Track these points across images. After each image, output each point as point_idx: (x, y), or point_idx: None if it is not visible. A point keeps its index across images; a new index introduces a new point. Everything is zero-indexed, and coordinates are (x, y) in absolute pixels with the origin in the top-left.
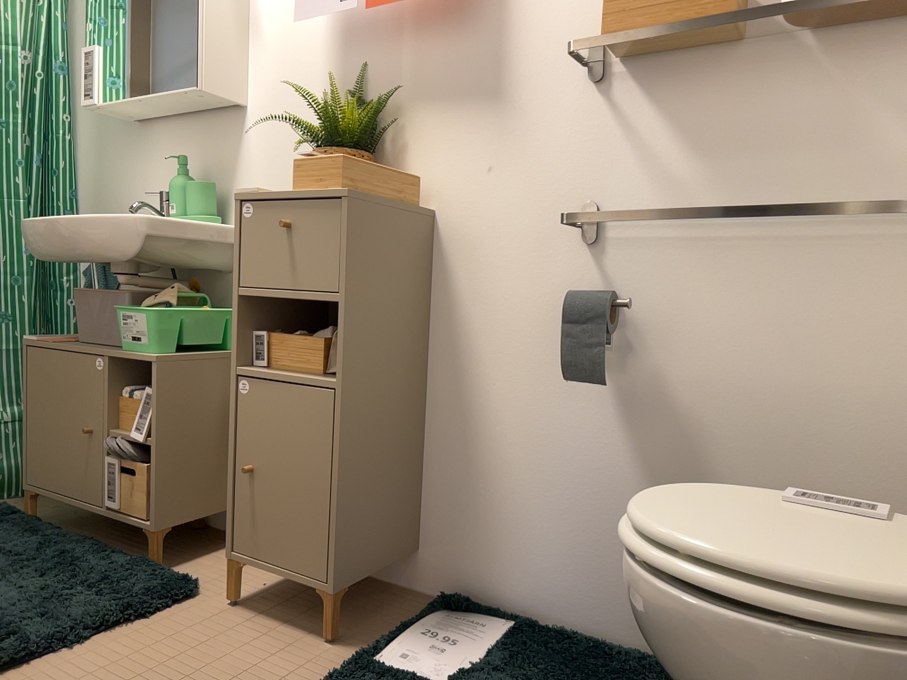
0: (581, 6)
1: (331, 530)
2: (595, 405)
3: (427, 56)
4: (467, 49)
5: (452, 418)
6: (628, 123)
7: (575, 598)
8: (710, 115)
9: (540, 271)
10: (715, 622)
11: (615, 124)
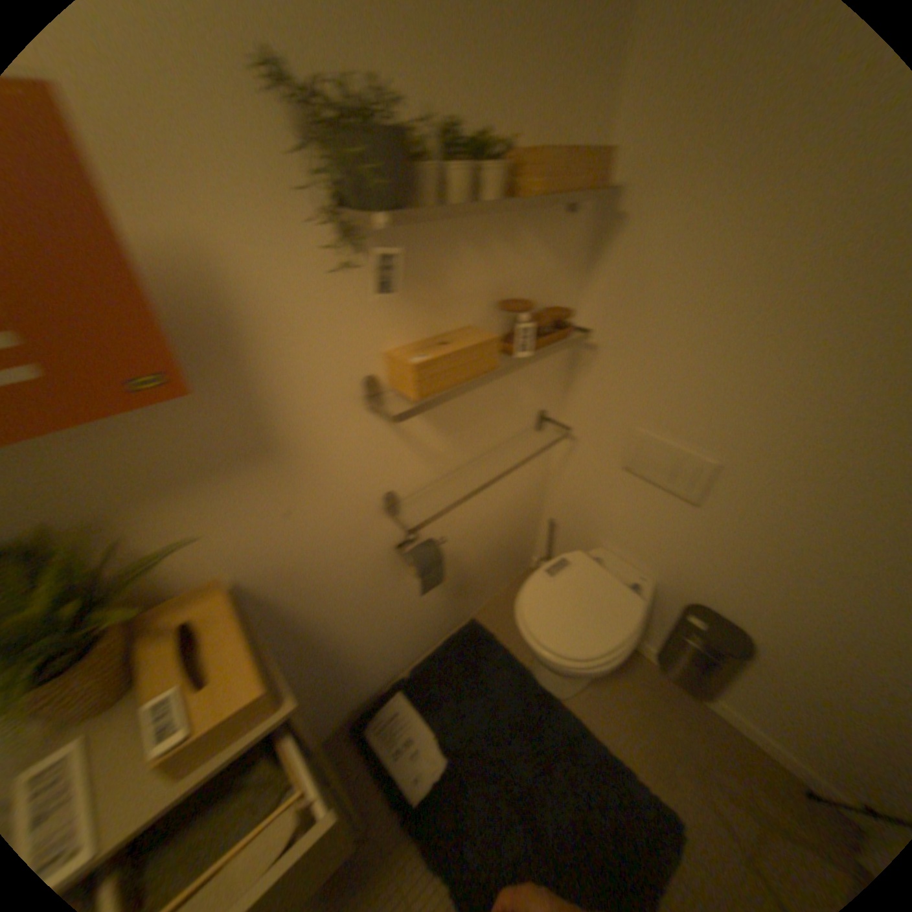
0: (348, 341)
1: (353, 818)
2: (412, 583)
3: (122, 436)
4: (203, 411)
5: (315, 665)
6: (406, 430)
7: (413, 652)
8: (455, 408)
9: (361, 548)
10: (614, 666)
11: (397, 434)
